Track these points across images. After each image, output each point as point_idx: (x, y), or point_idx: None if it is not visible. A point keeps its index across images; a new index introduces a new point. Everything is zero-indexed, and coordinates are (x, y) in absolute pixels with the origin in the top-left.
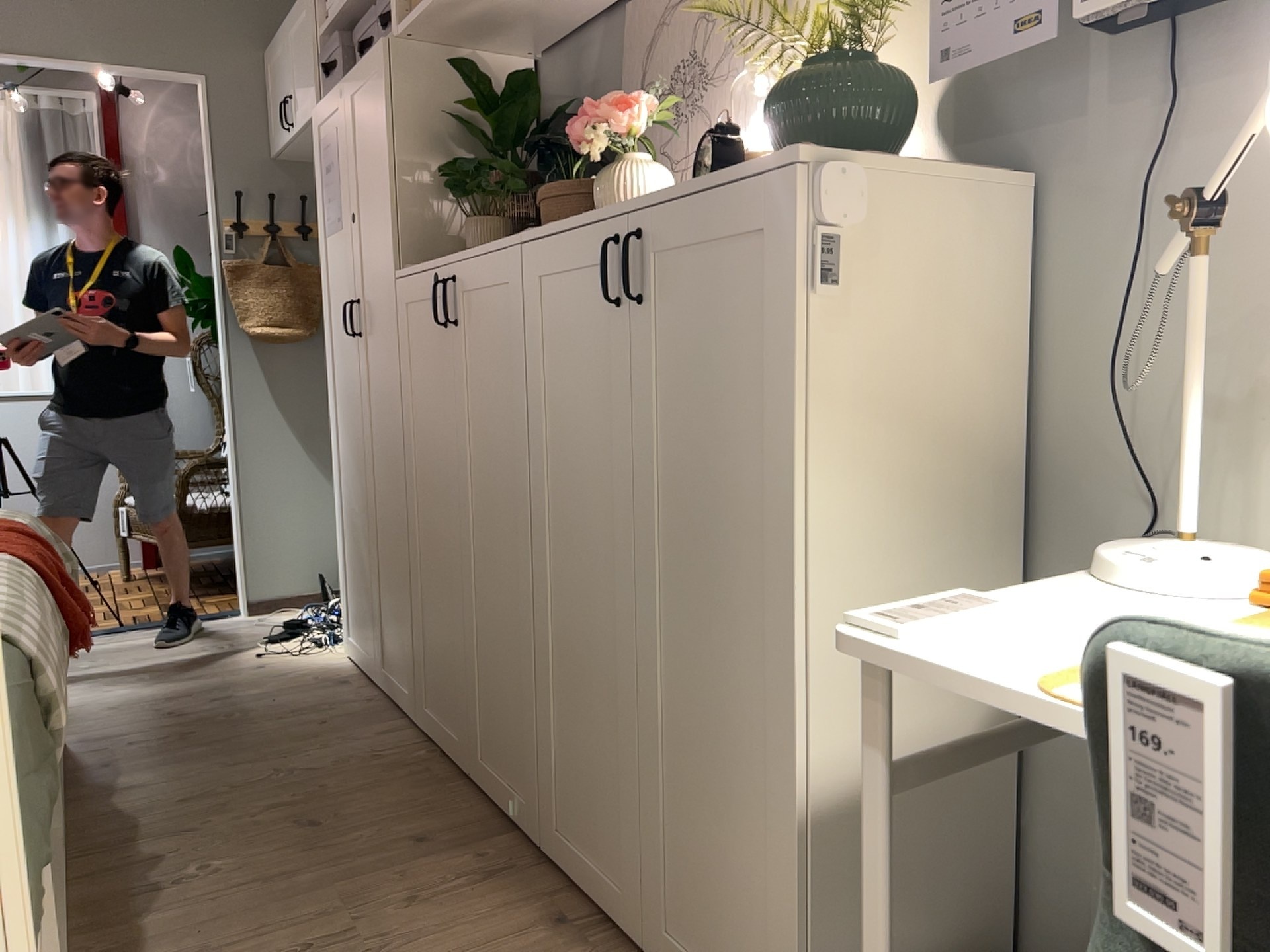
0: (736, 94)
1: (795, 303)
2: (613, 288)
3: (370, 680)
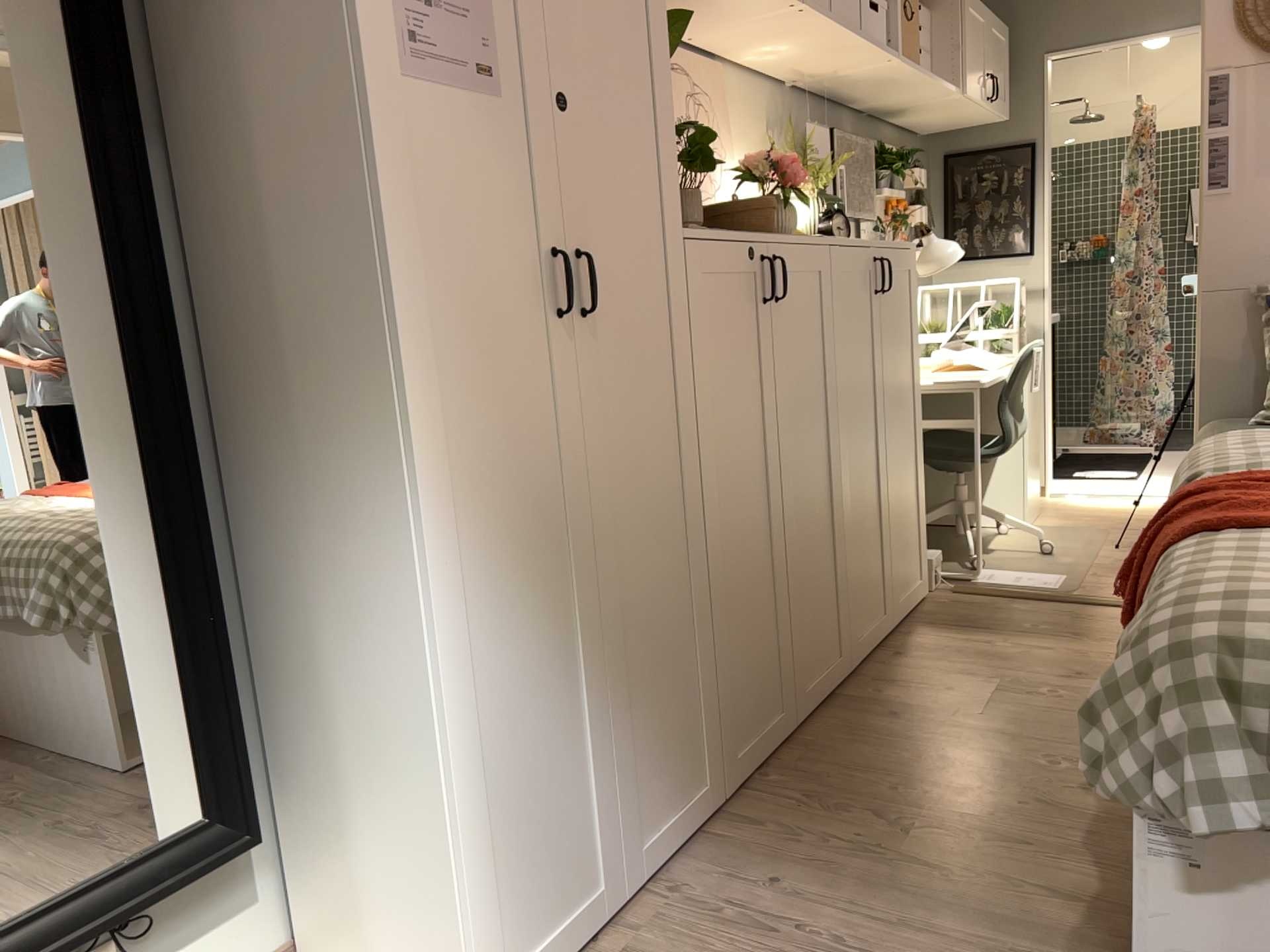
0: (724, 165)
1: (912, 293)
2: (870, 281)
3: (591, 939)
